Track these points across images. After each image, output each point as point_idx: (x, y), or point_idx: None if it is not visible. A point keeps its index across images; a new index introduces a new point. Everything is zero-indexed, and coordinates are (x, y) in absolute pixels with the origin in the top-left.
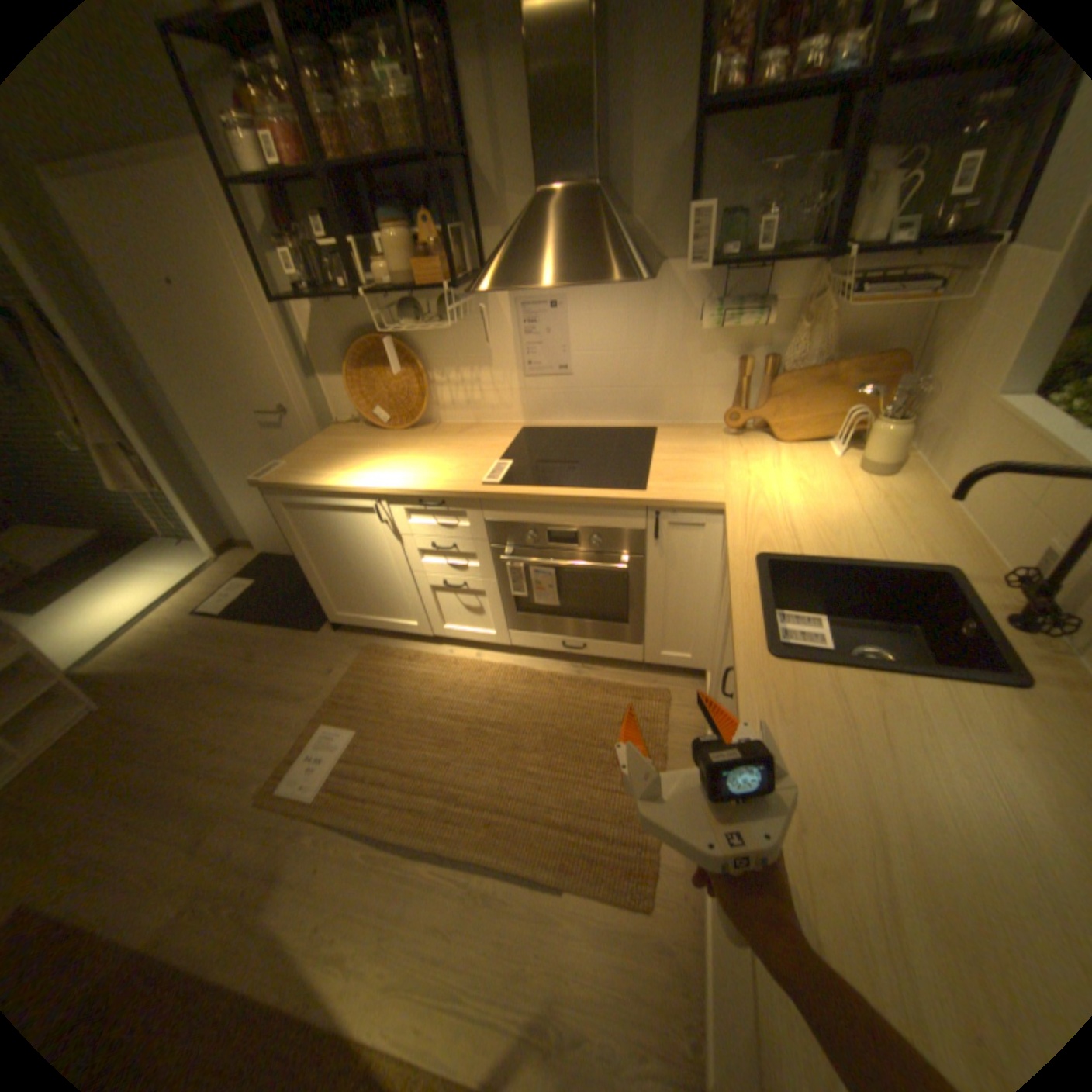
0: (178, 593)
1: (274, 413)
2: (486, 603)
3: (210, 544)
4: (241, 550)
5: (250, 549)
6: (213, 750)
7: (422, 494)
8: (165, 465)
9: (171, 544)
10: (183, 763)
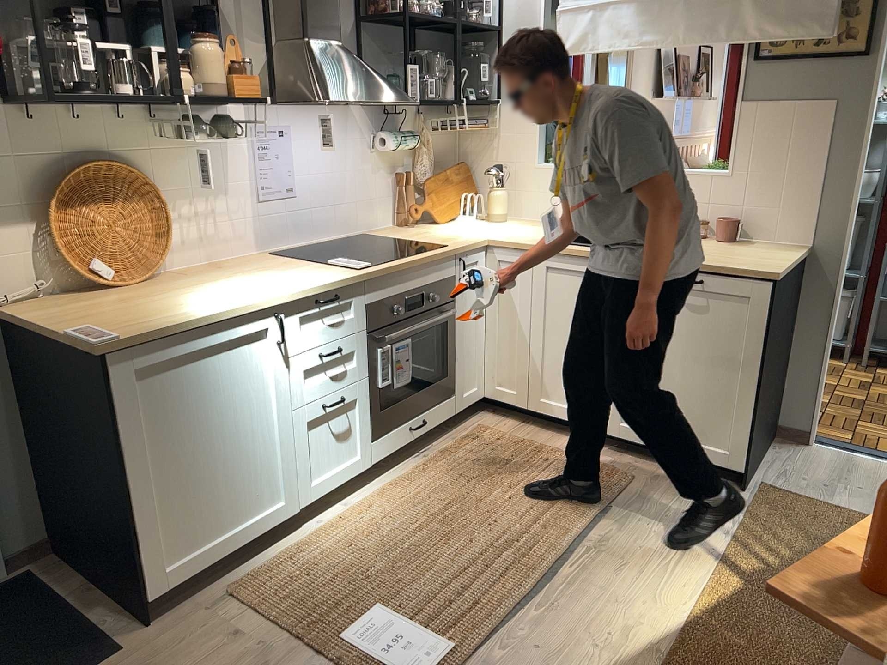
0: None
1: None
2: (355, 419)
3: None
4: None
5: None
6: None
7: (324, 288)
8: None
9: None
10: None
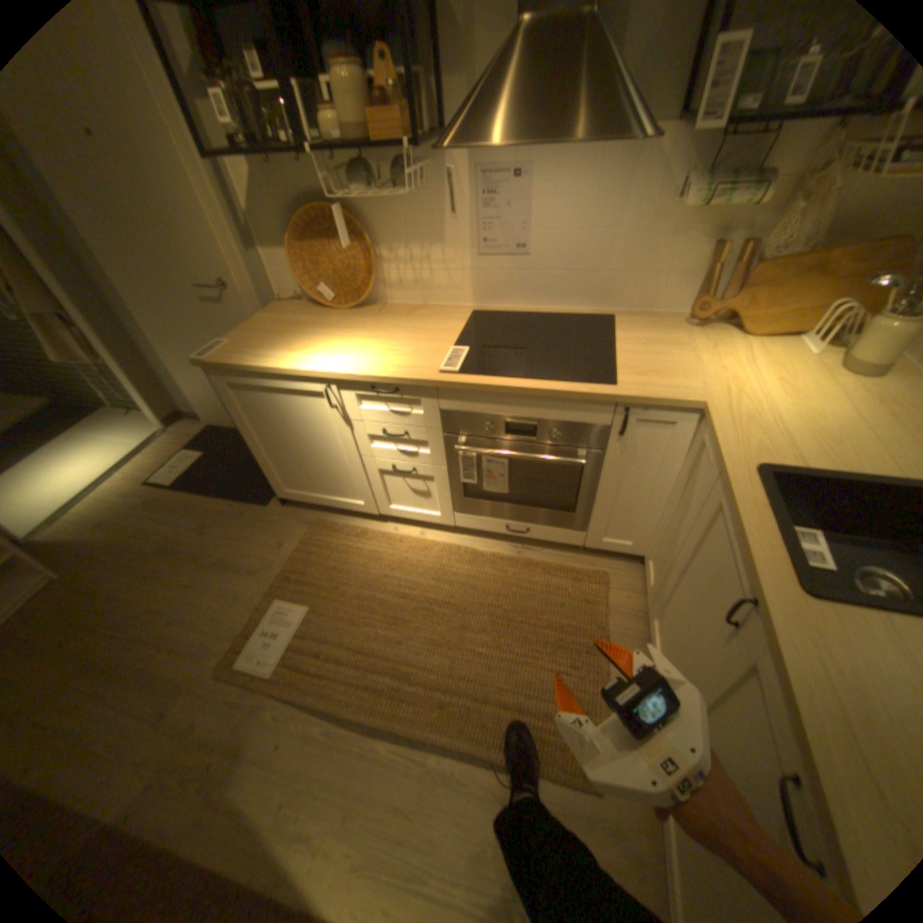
0: (130, 462)
1: (215, 287)
2: (434, 487)
3: (159, 415)
4: (189, 421)
5: (197, 421)
6: (172, 621)
7: (377, 379)
8: (107, 337)
9: (121, 414)
10: (144, 633)
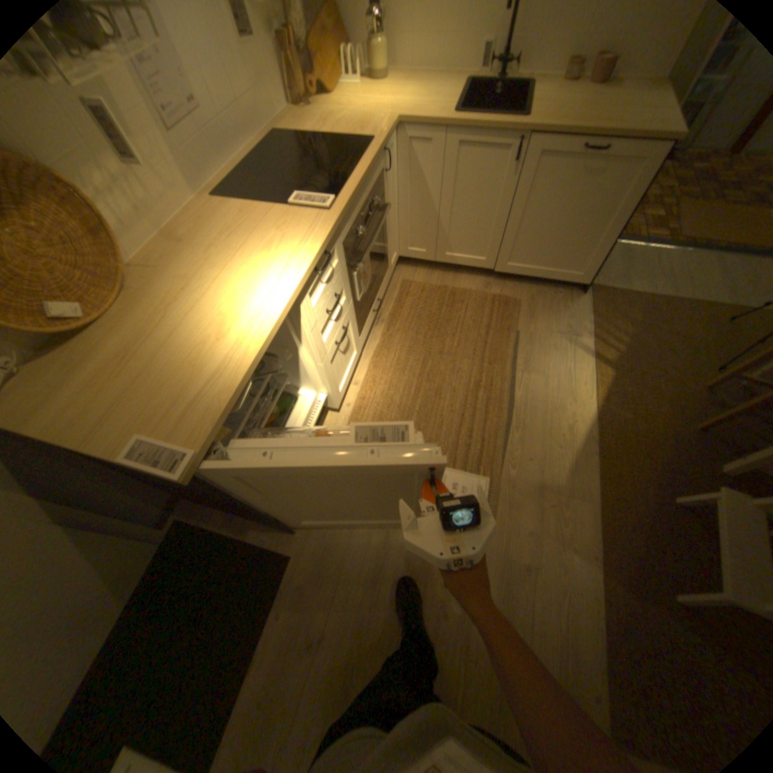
0: None
1: None
2: (349, 332)
3: None
4: None
5: None
6: (442, 613)
7: (320, 253)
8: None
9: None
10: (458, 645)
